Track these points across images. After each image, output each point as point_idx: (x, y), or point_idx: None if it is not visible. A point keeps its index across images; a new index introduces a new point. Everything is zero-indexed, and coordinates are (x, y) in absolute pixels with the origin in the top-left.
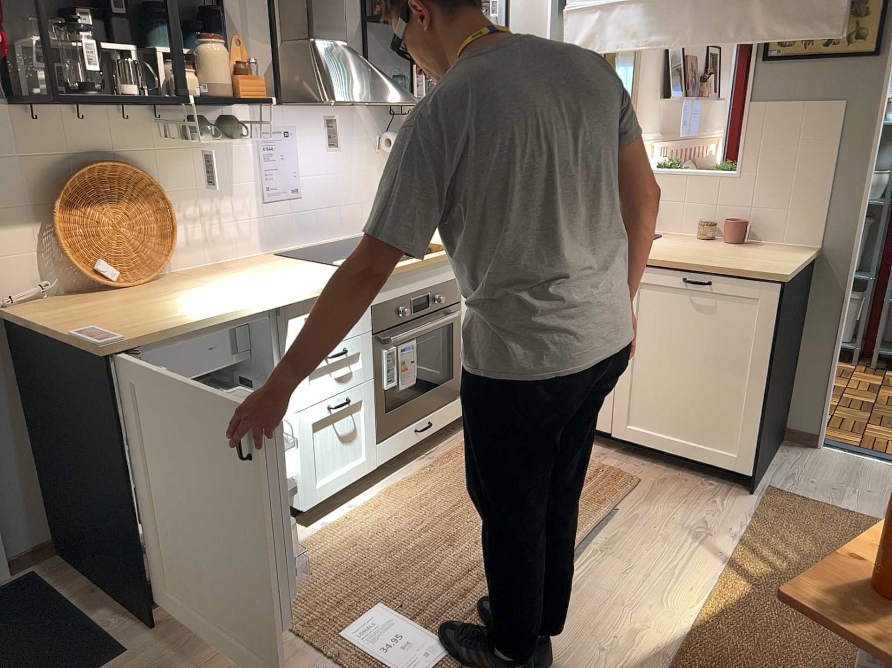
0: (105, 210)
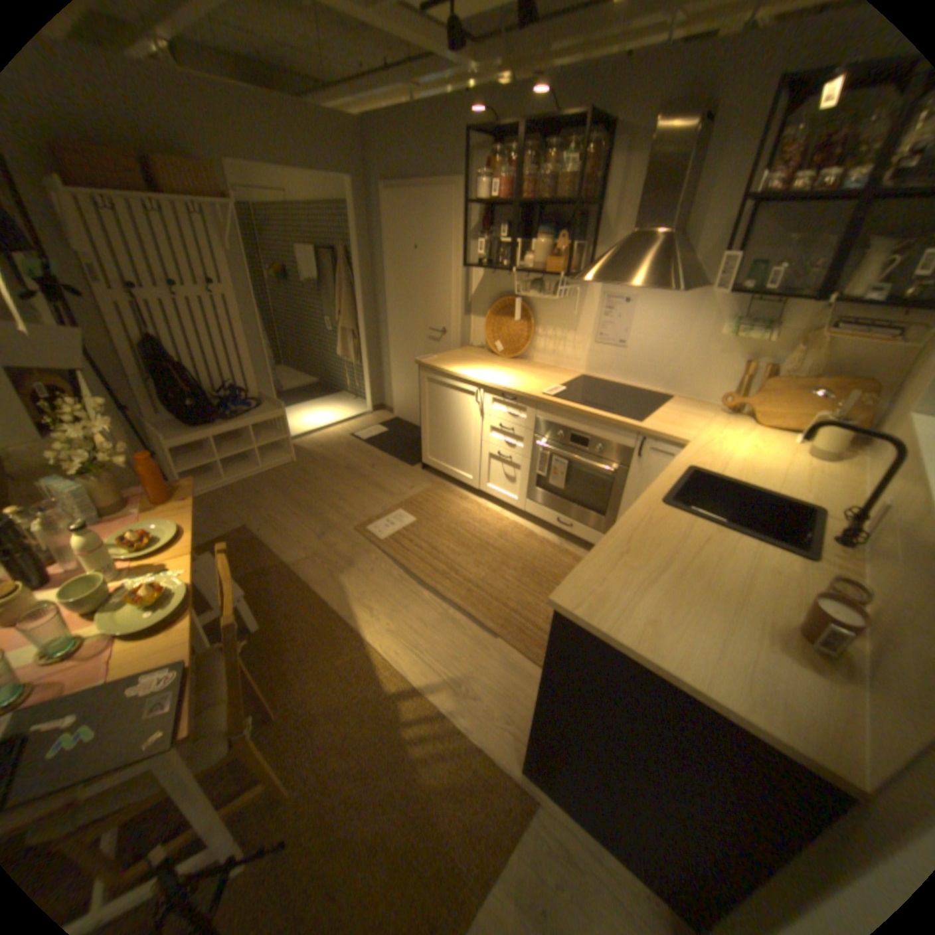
0: (507, 319)
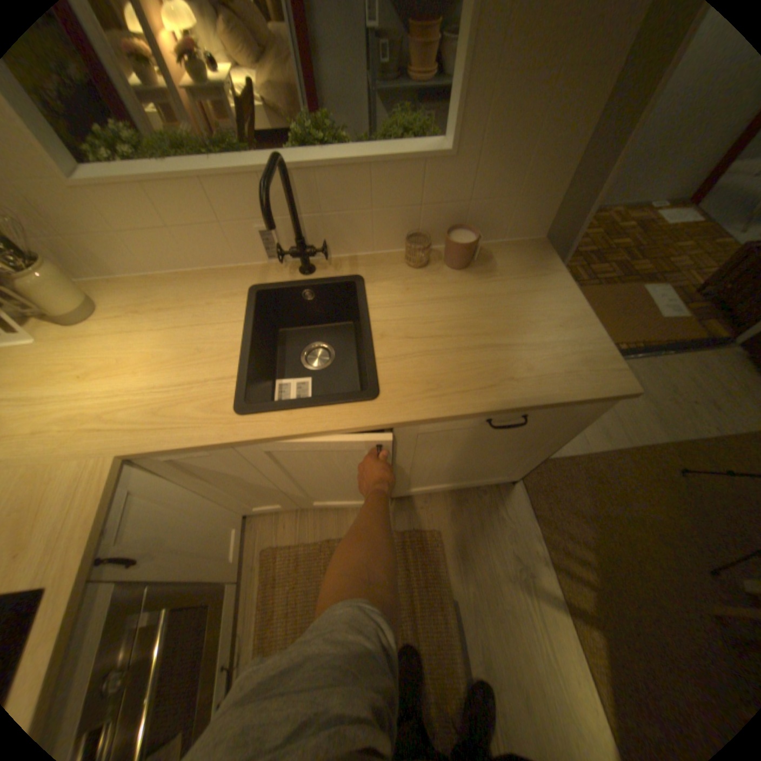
0: None
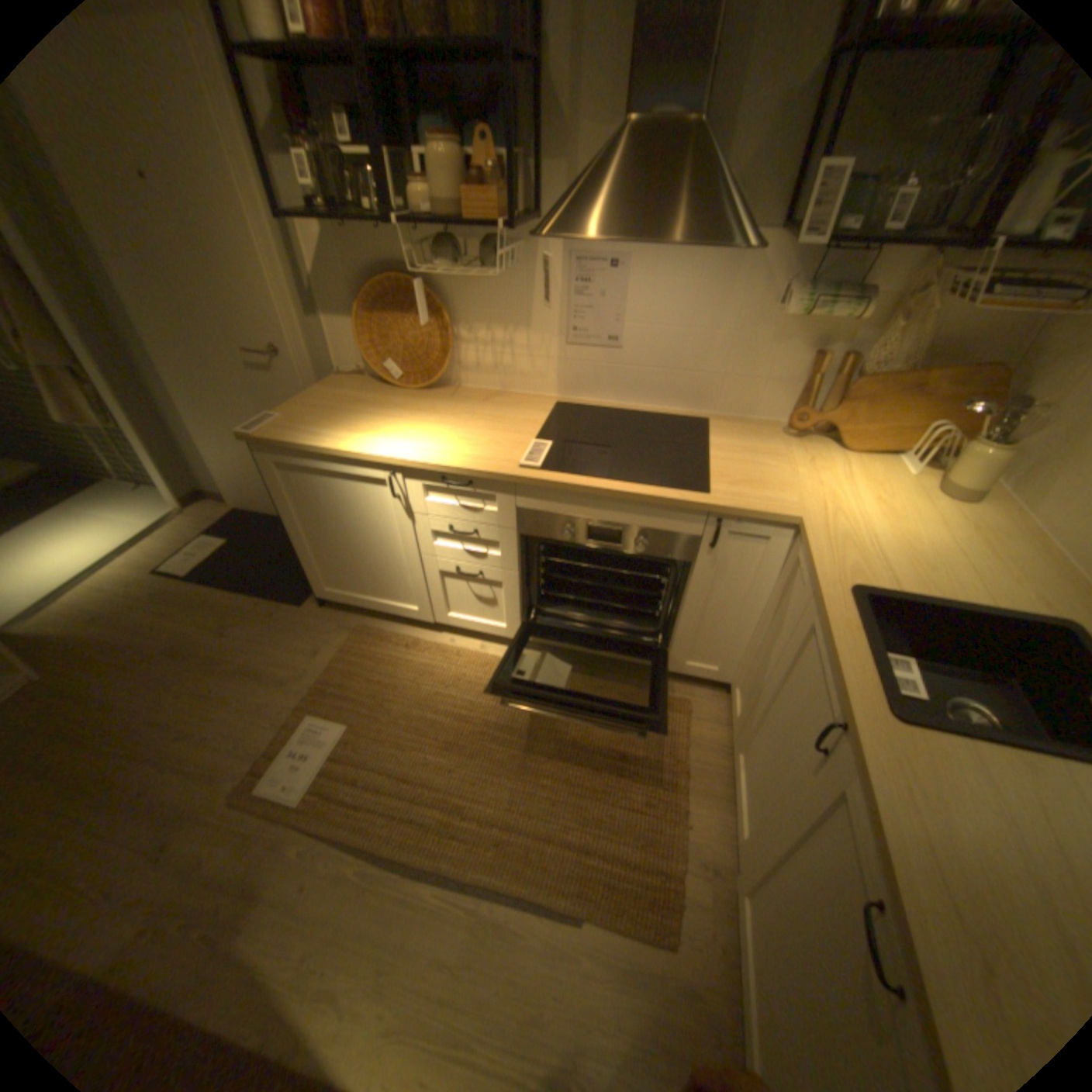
0: (394, 316)
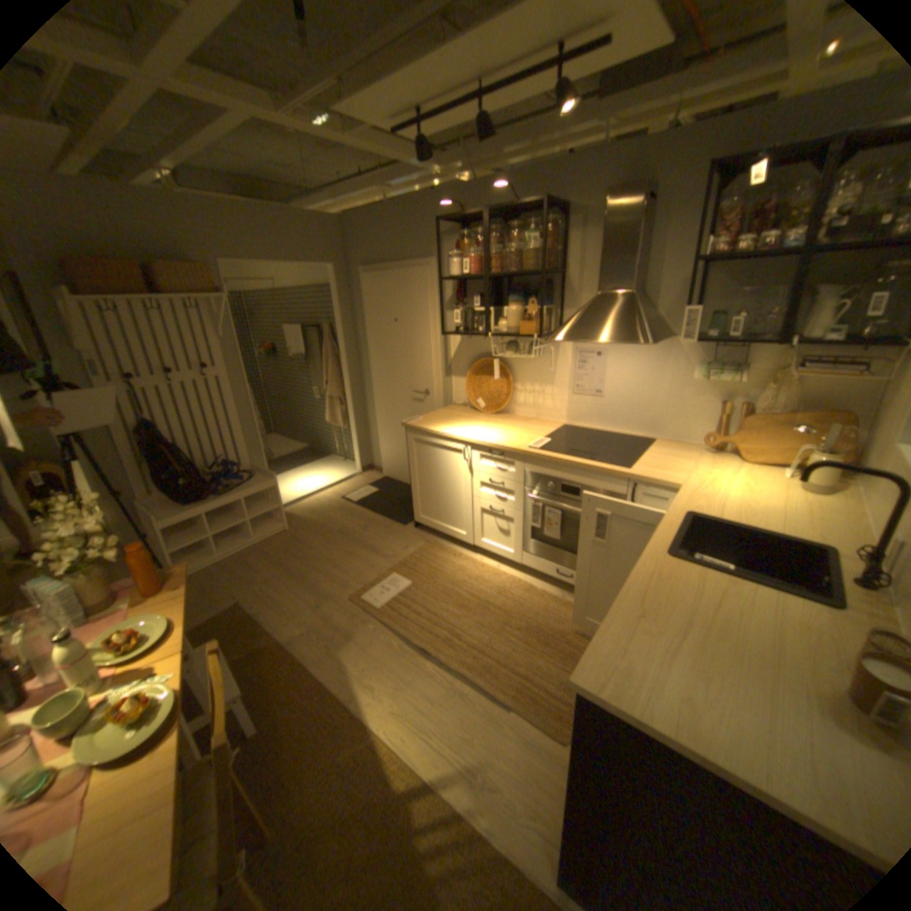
0: (485, 378)
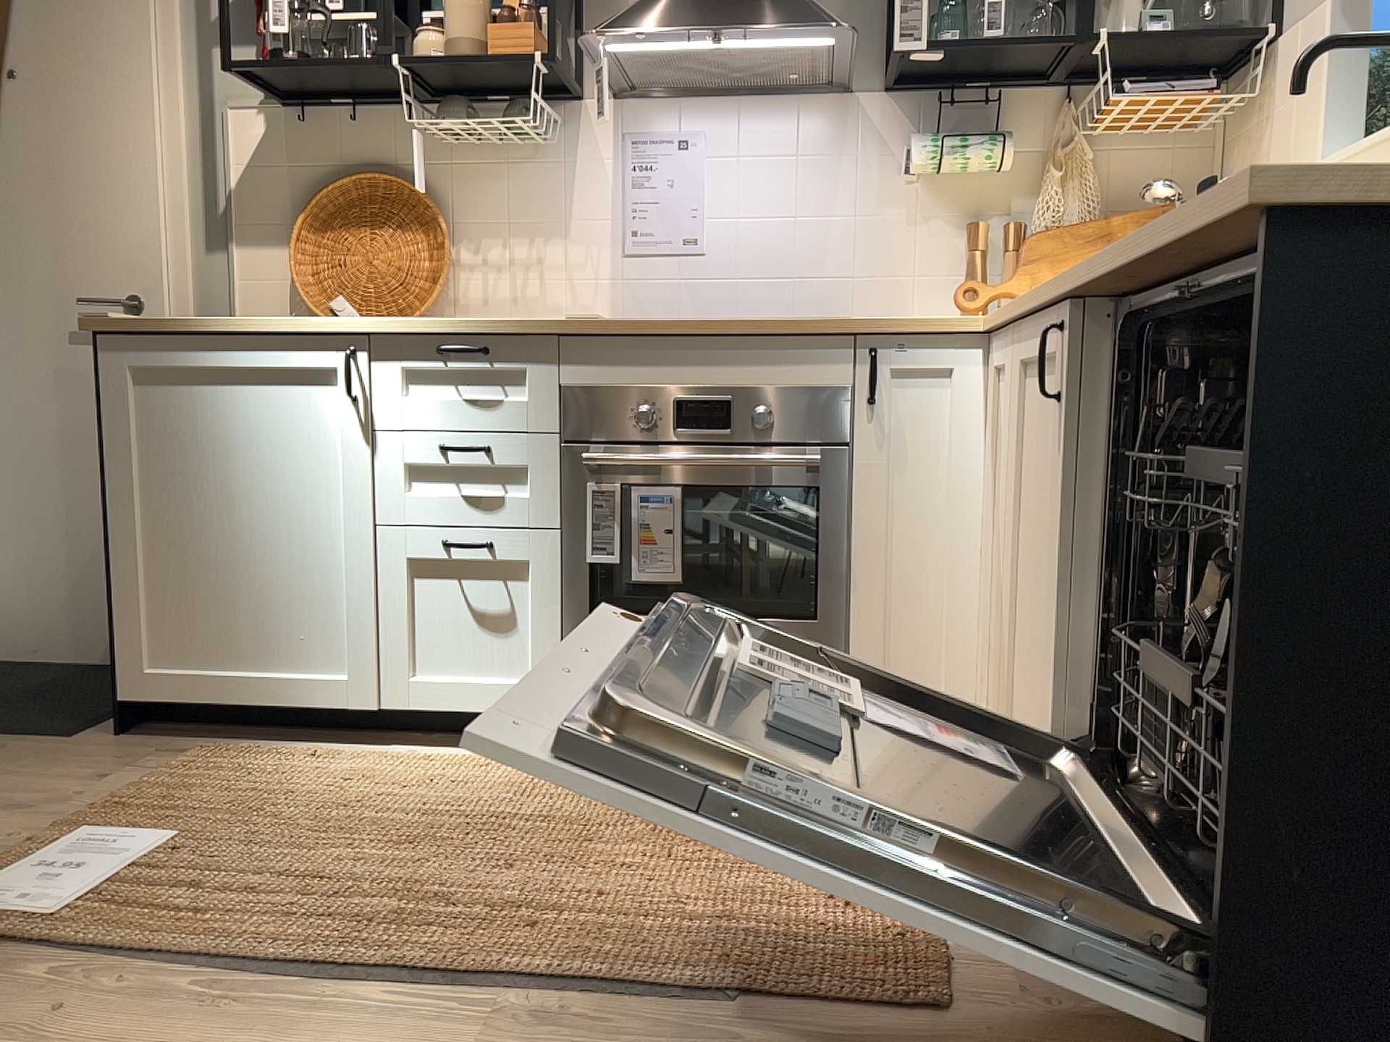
0: (360, 234)
